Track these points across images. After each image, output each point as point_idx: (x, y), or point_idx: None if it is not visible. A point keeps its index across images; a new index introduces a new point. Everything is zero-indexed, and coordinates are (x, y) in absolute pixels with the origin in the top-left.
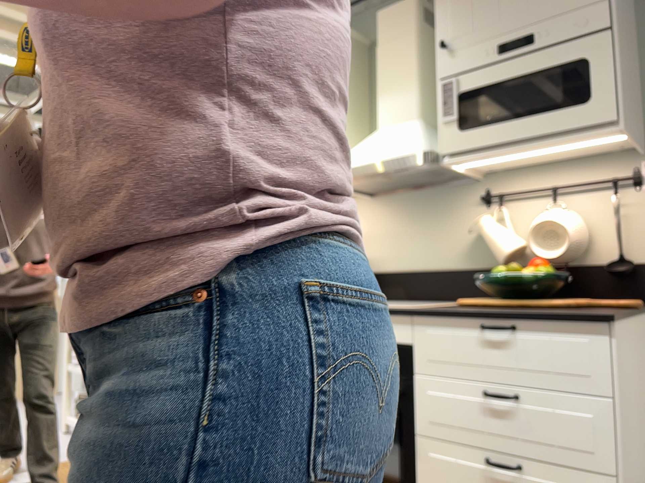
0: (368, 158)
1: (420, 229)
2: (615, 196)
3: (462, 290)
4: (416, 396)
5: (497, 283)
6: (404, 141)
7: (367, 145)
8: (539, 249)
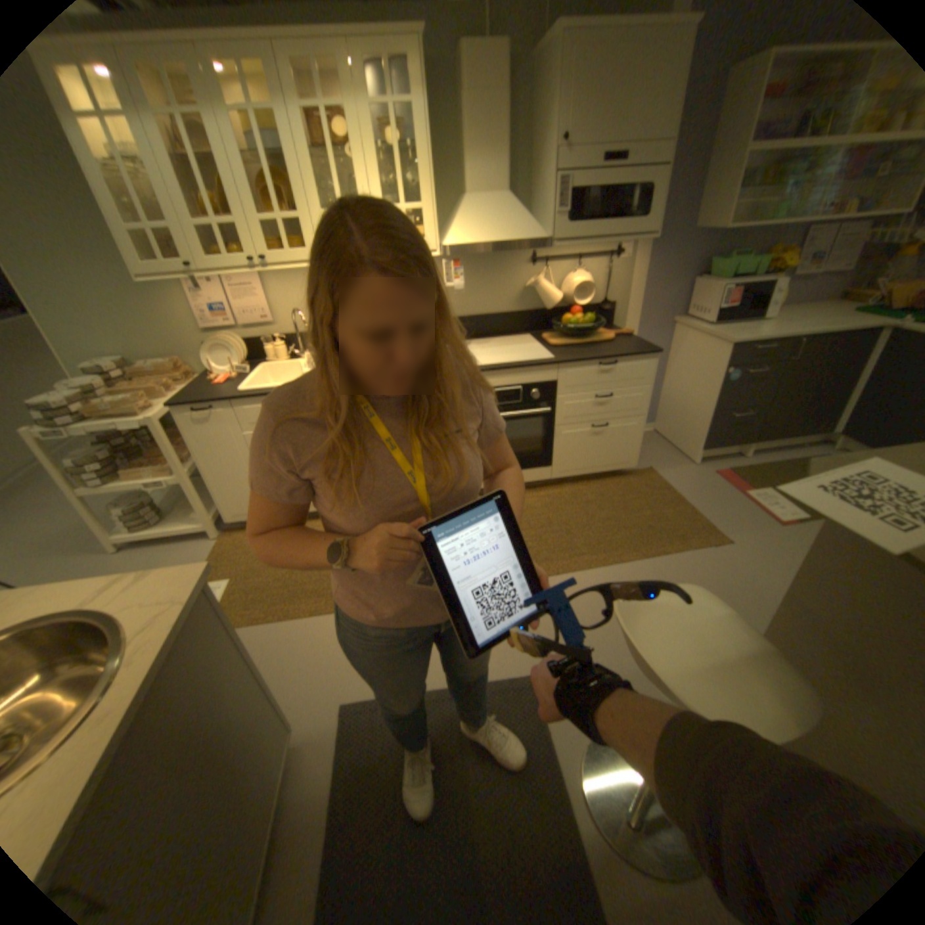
0: (494, 236)
1: (482, 282)
2: (608, 262)
3: (514, 327)
4: (556, 407)
5: (570, 329)
6: (518, 221)
7: (477, 217)
8: (572, 299)
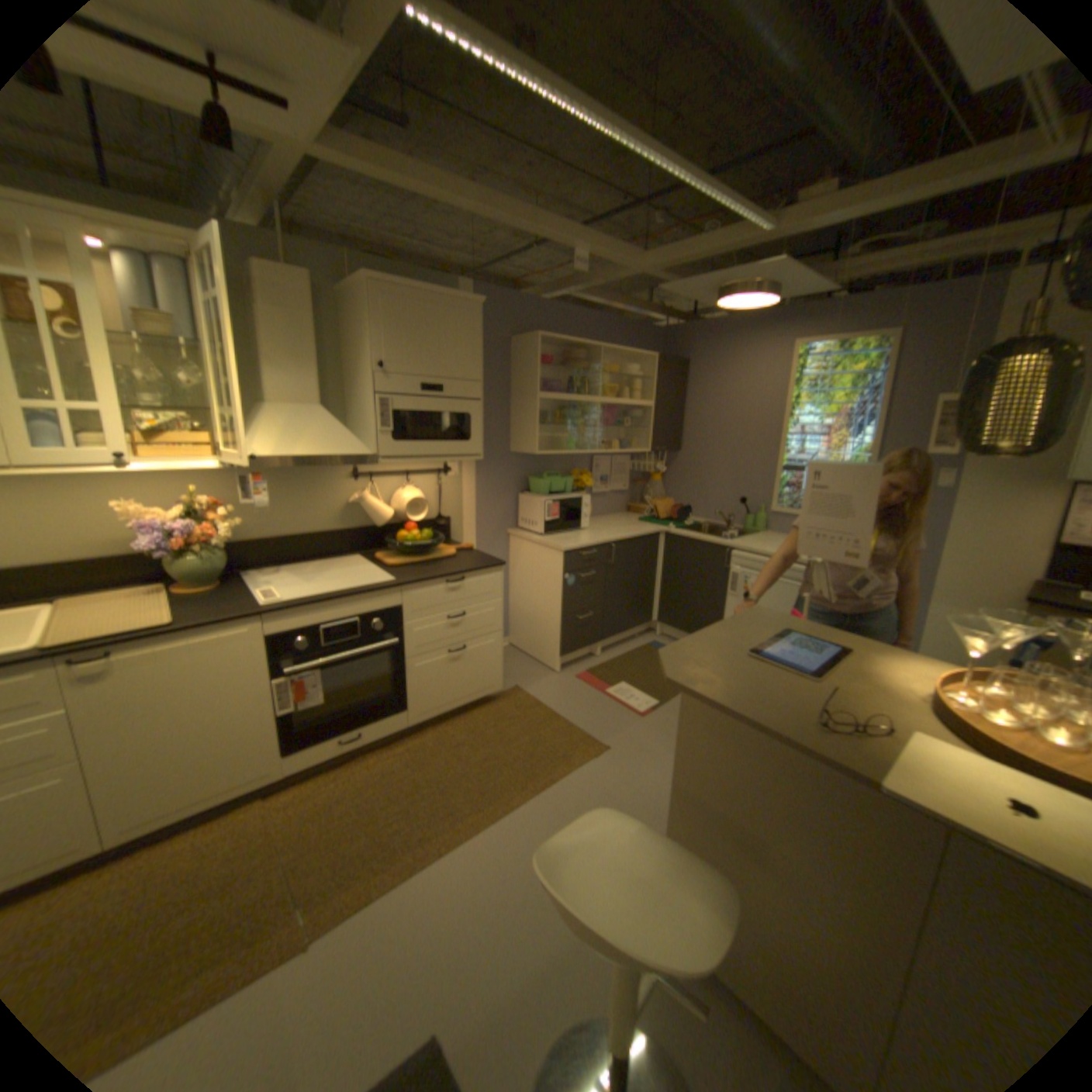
0: (308, 450)
1: (292, 498)
2: (438, 480)
3: (339, 548)
4: (405, 637)
5: (408, 546)
6: (335, 436)
7: (283, 428)
8: (405, 515)
